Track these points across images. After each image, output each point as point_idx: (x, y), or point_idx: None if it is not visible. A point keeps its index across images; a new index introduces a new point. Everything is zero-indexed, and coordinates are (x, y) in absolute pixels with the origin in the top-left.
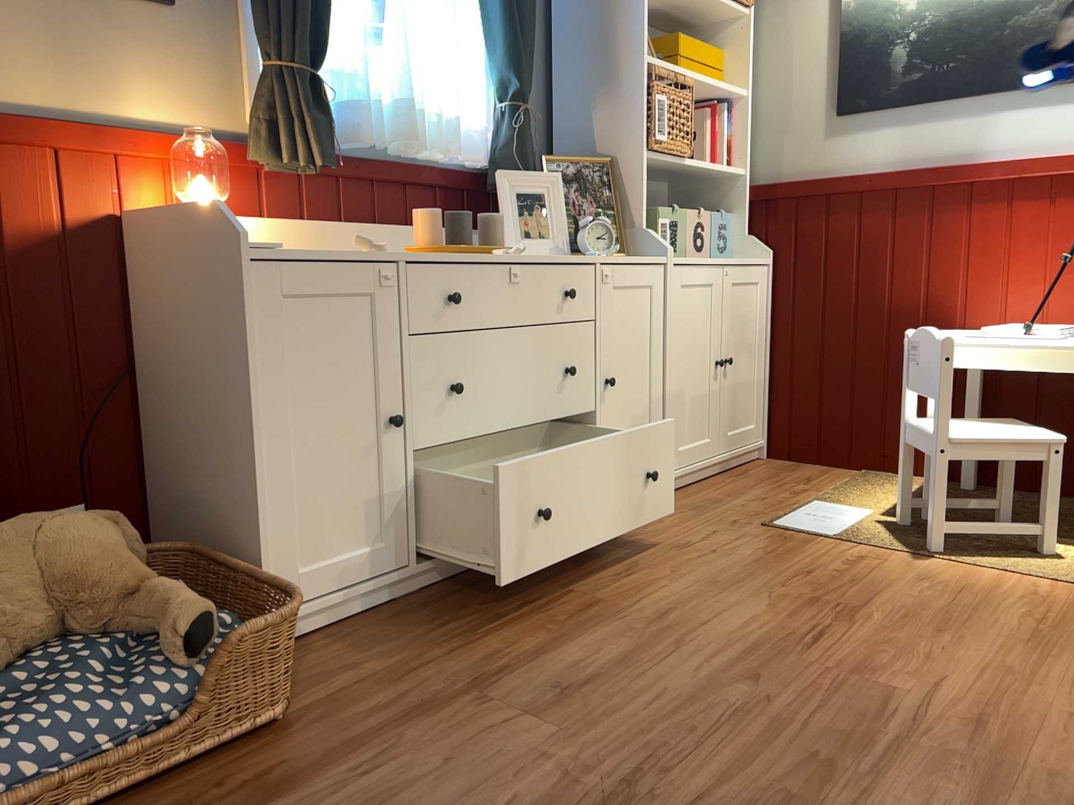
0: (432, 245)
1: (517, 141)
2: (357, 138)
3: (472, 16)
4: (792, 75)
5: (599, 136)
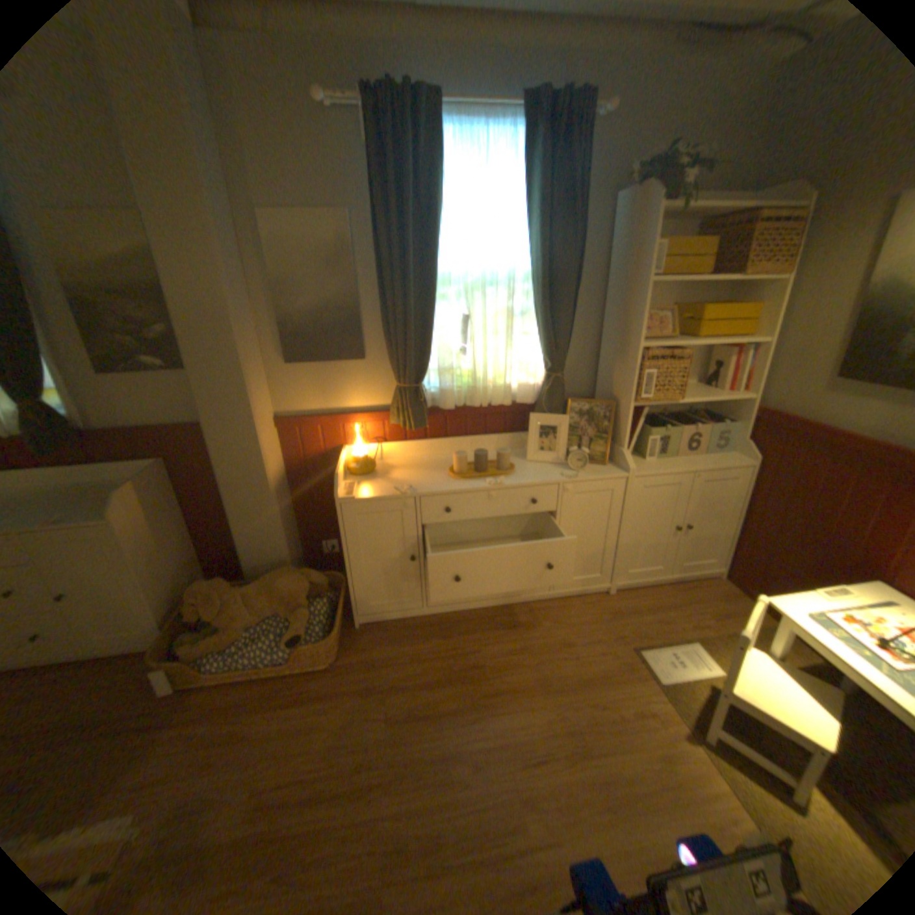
0: (456, 474)
1: (546, 396)
2: (444, 407)
3: (530, 323)
4: (816, 332)
5: (614, 384)
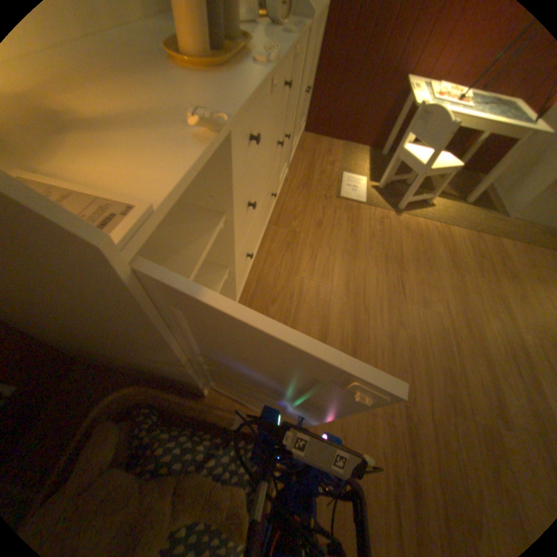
0: (207, 55)
1: None
2: None
3: None
4: None
5: None
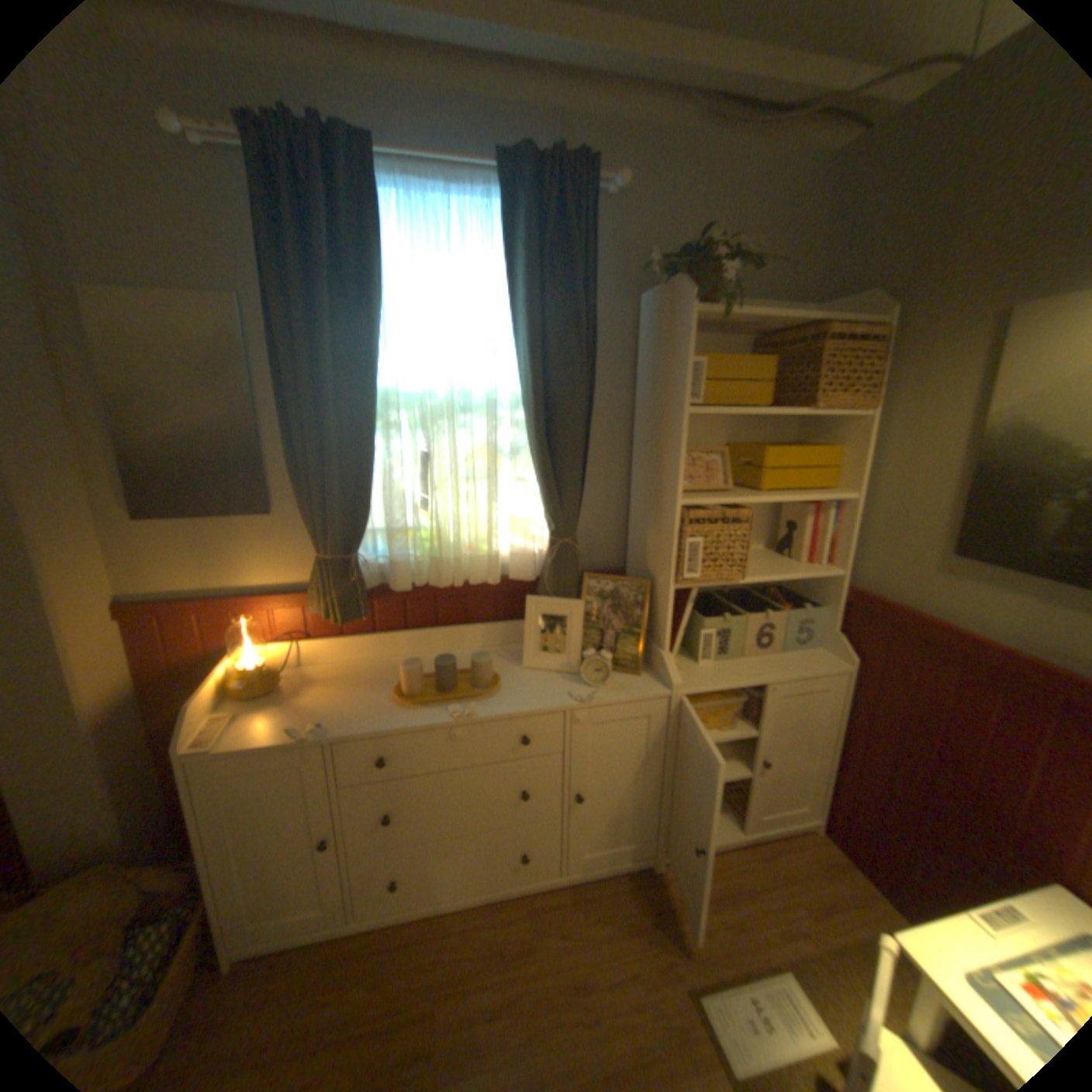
0: (405, 697)
1: (551, 570)
2: (396, 587)
3: (526, 465)
4: (918, 489)
5: (649, 553)
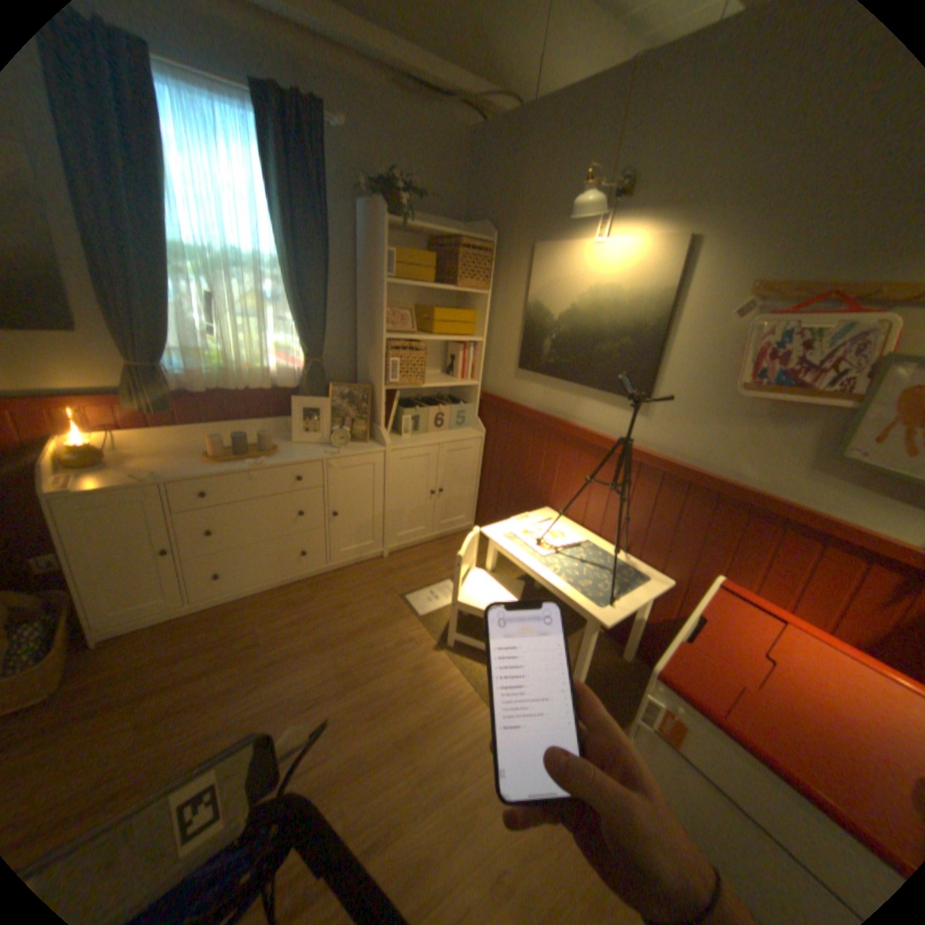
0: (211, 459)
1: (306, 380)
2: (192, 390)
3: (283, 309)
4: (505, 336)
5: (369, 371)
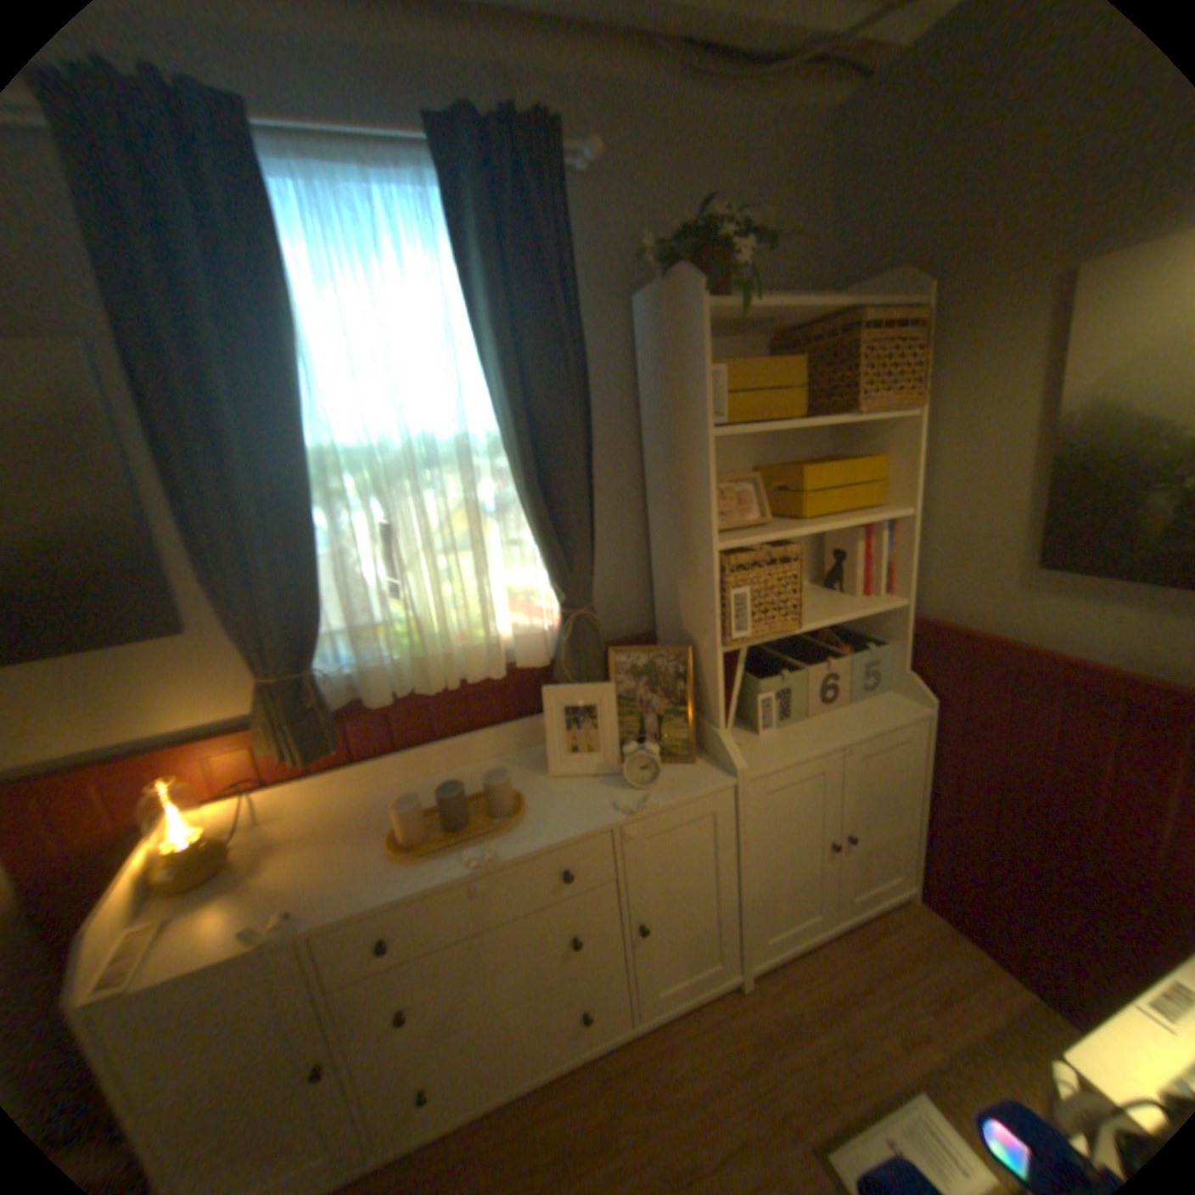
0: (399, 850)
1: (567, 651)
2: (369, 703)
3: (517, 524)
4: (983, 495)
5: (683, 612)
